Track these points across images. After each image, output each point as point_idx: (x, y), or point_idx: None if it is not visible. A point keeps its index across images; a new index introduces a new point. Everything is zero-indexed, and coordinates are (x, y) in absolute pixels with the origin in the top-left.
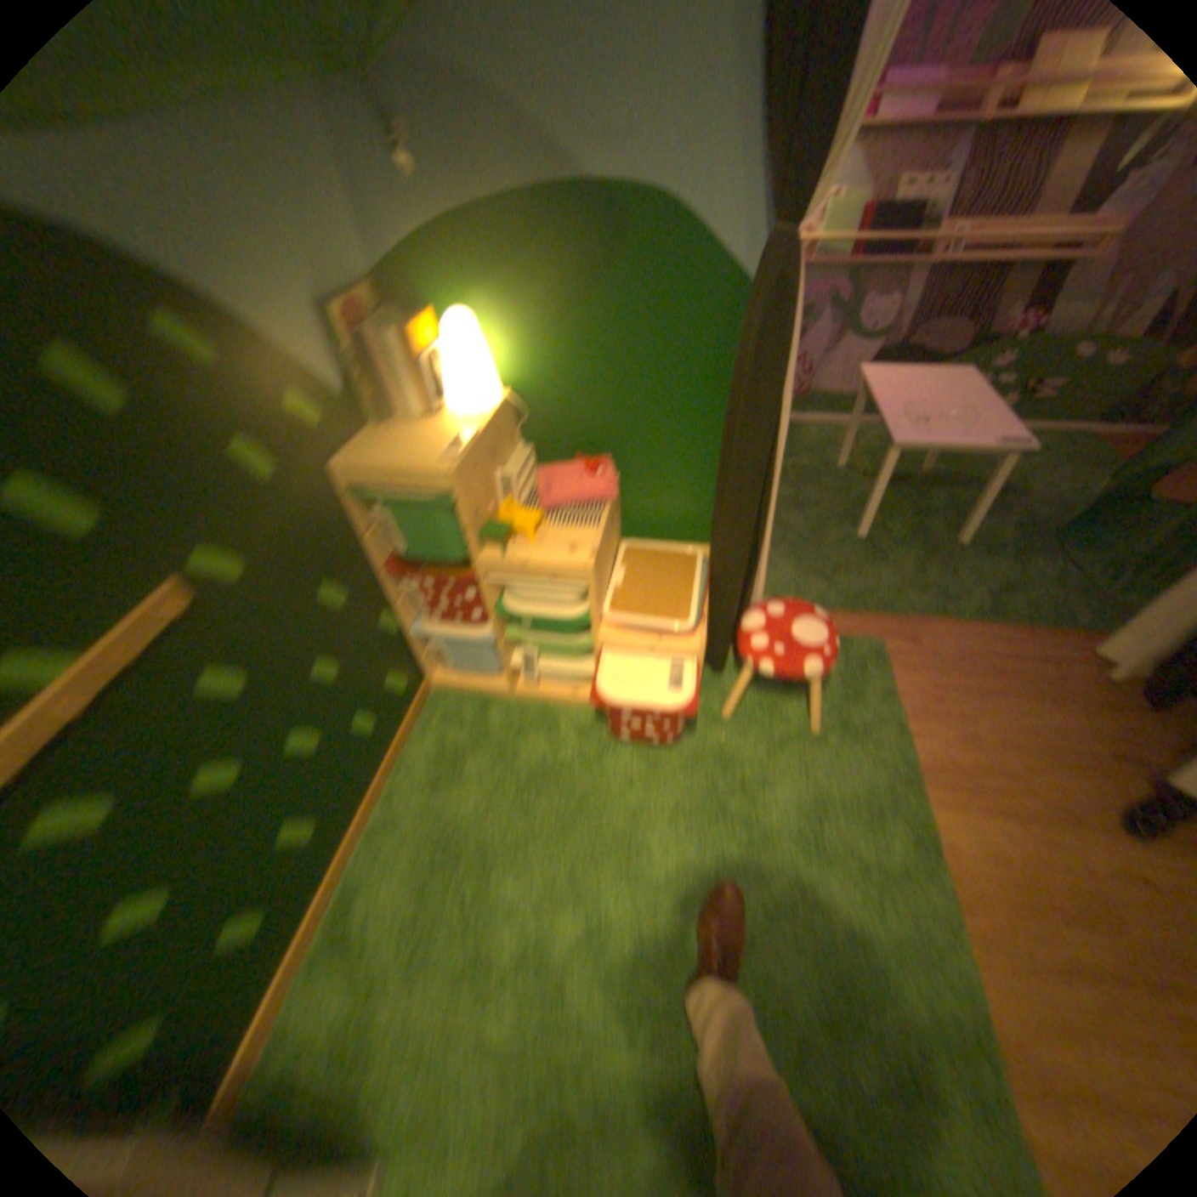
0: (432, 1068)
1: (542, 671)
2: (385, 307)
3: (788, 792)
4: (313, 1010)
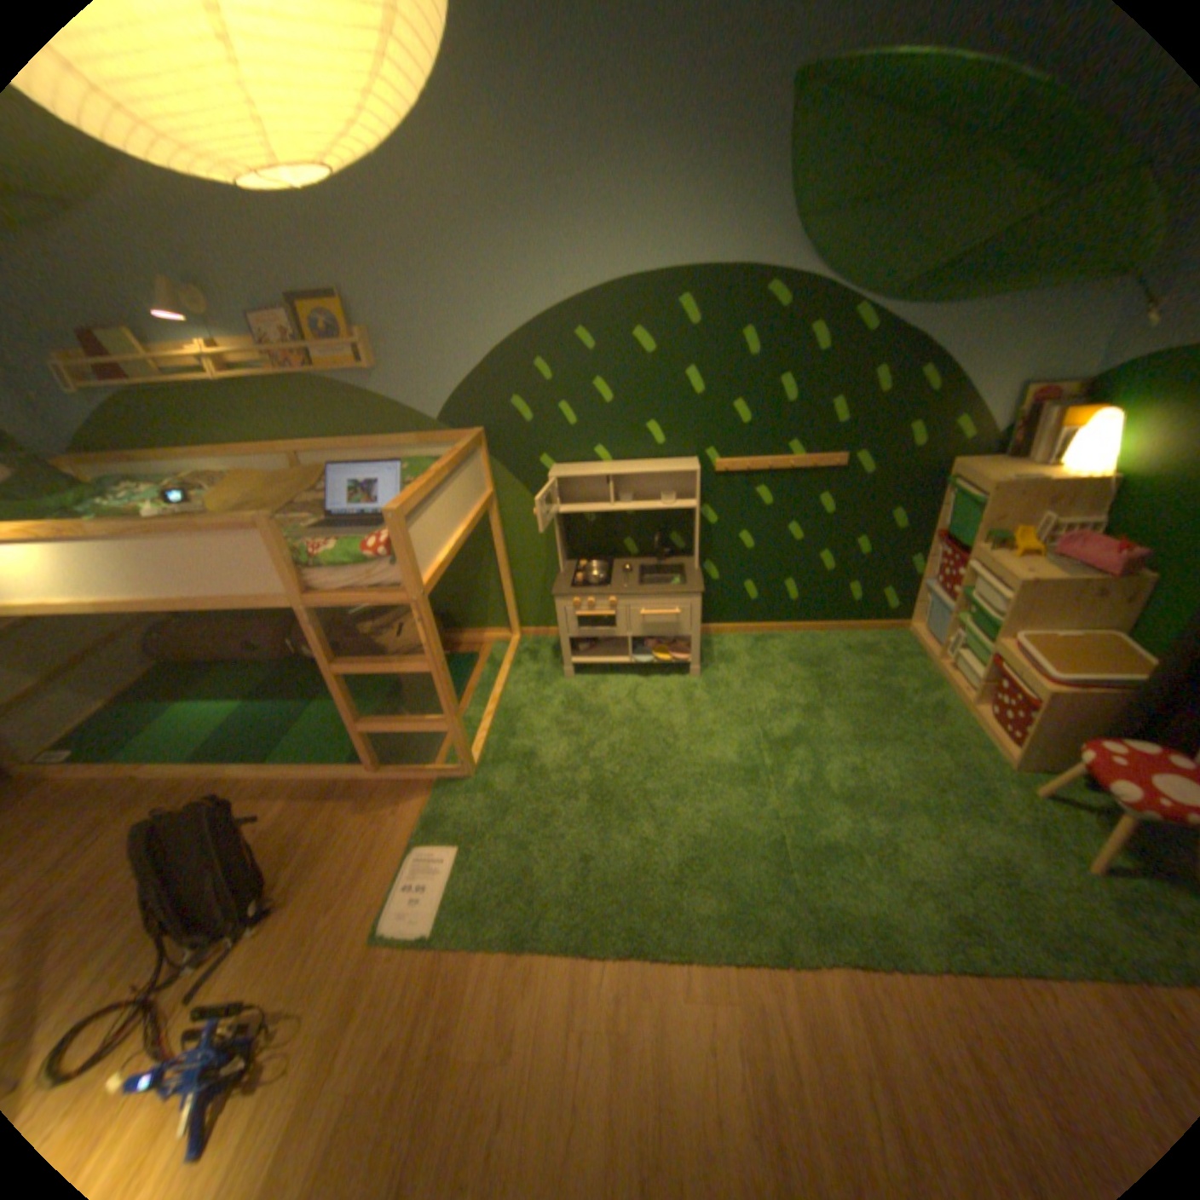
0: (728, 684)
1: (961, 665)
2: (1077, 400)
3: (995, 843)
4: (729, 644)
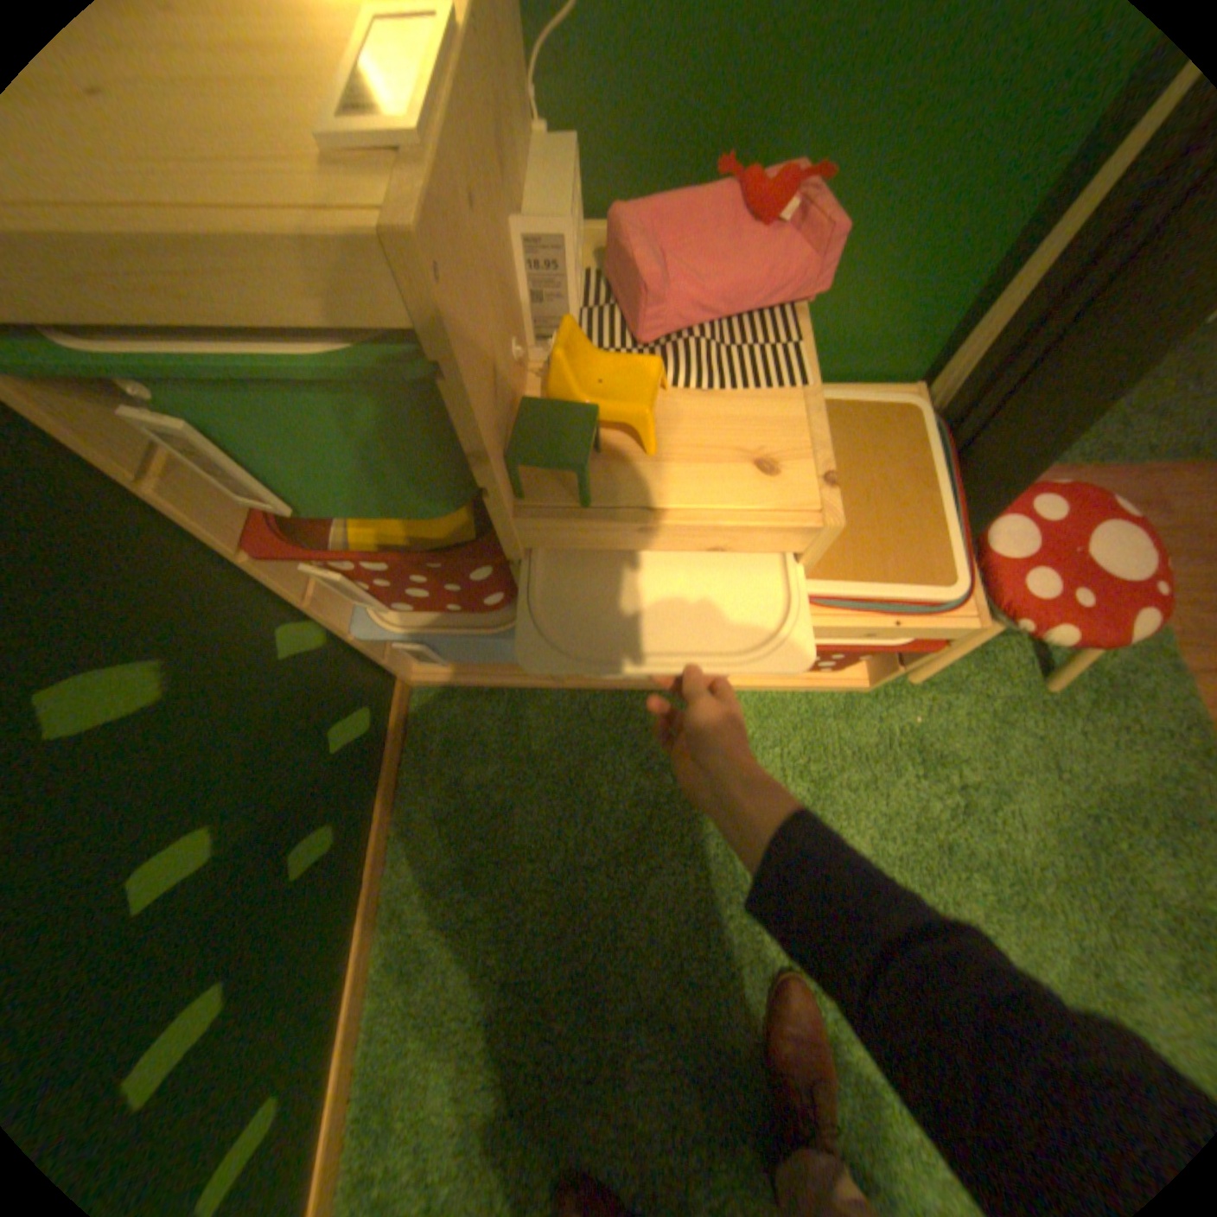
0: None
1: None
2: None
3: (1037, 805)
4: None
